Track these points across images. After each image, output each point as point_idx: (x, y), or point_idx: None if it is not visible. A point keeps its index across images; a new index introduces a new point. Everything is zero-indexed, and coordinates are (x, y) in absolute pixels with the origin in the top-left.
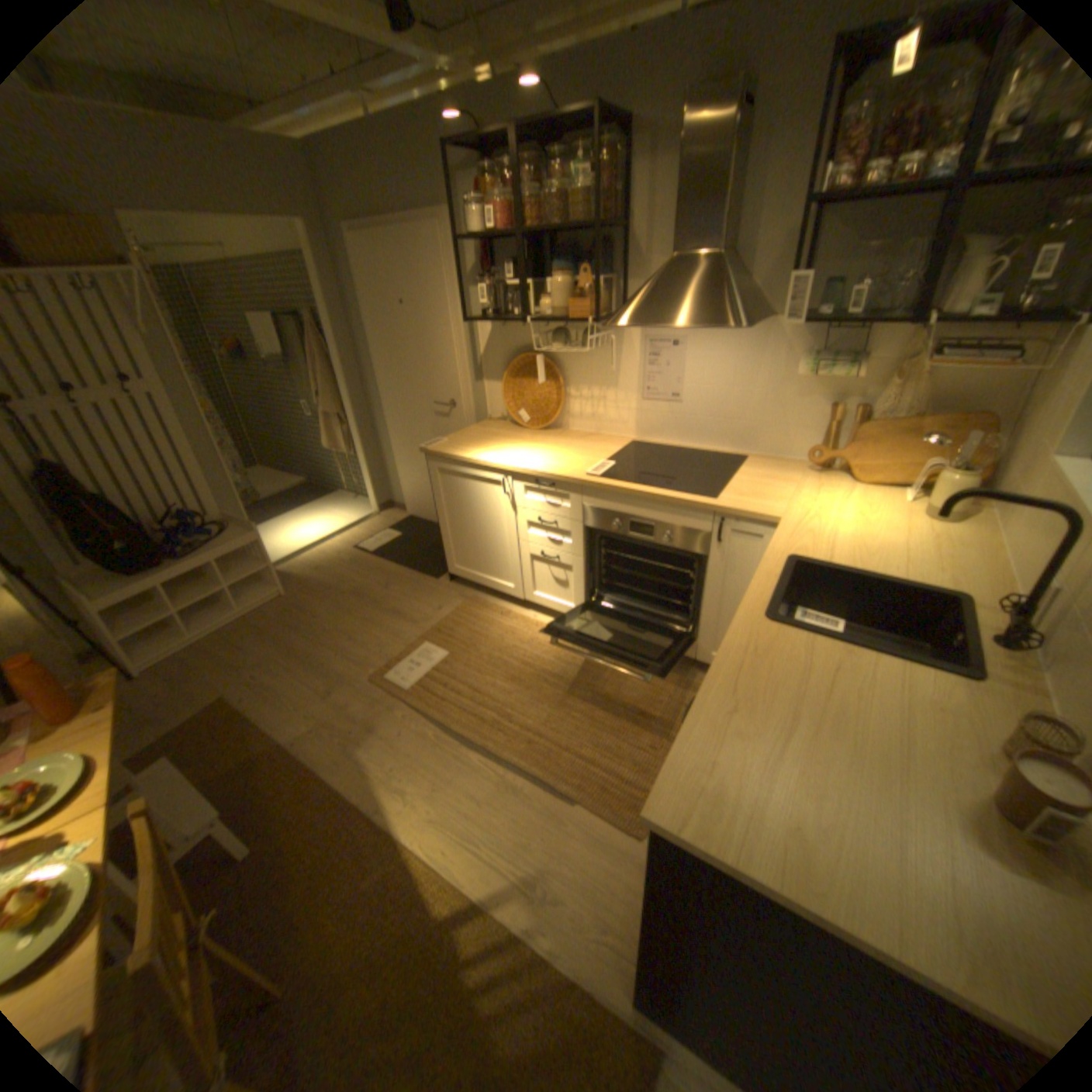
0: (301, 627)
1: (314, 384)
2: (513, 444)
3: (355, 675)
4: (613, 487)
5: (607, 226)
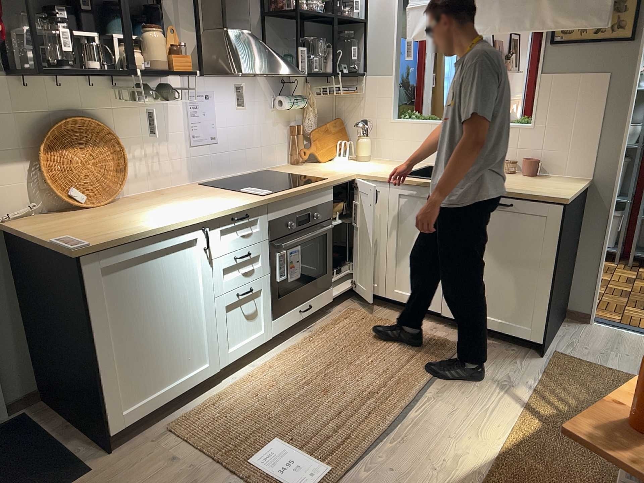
0: None
1: None
2: (139, 213)
3: None
4: (290, 192)
5: None
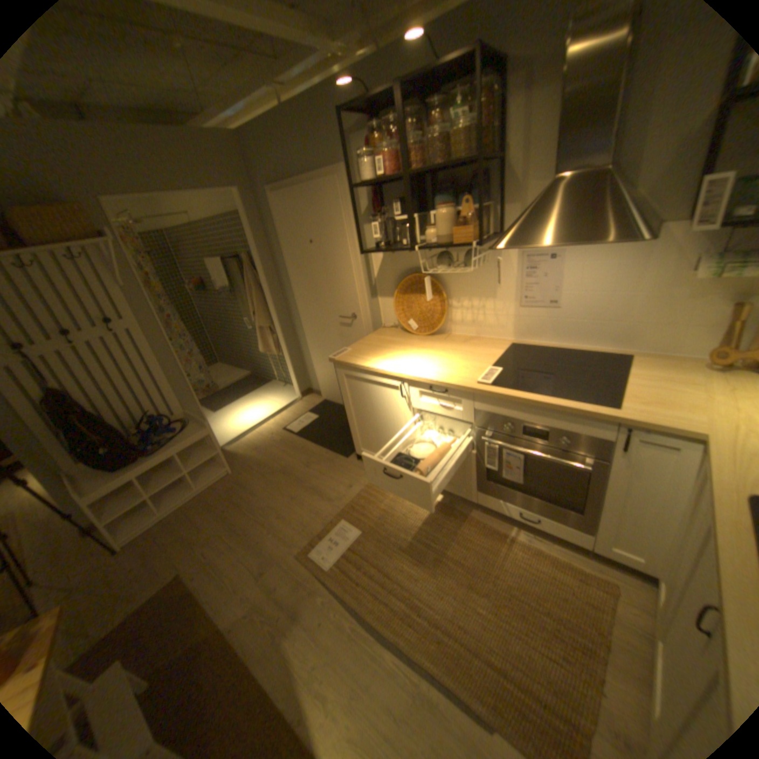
0: (242, 504)
1: (252, 306)
2: (406, 350)
3: (283, 554)
4: (506, 394)
5: (484, 159)
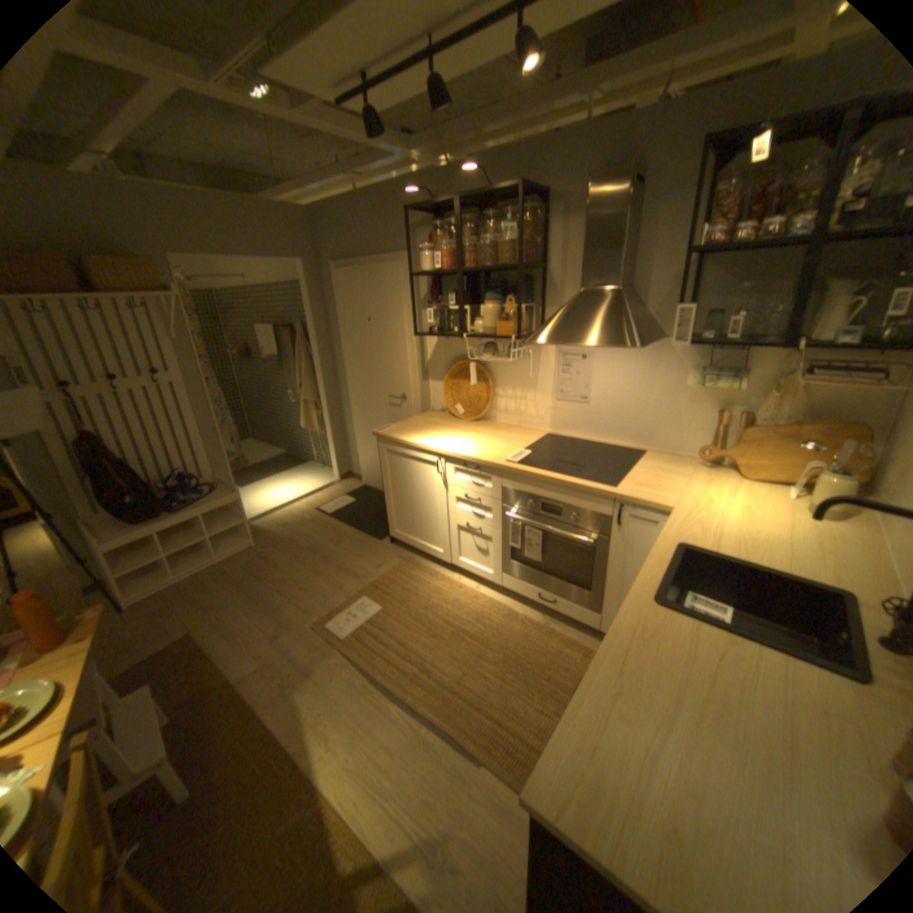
0: (263, 576)
1: (299, 378)
2: (449, 432)
3: (301, 622)
4: (528, 472)
5: (529, 267)
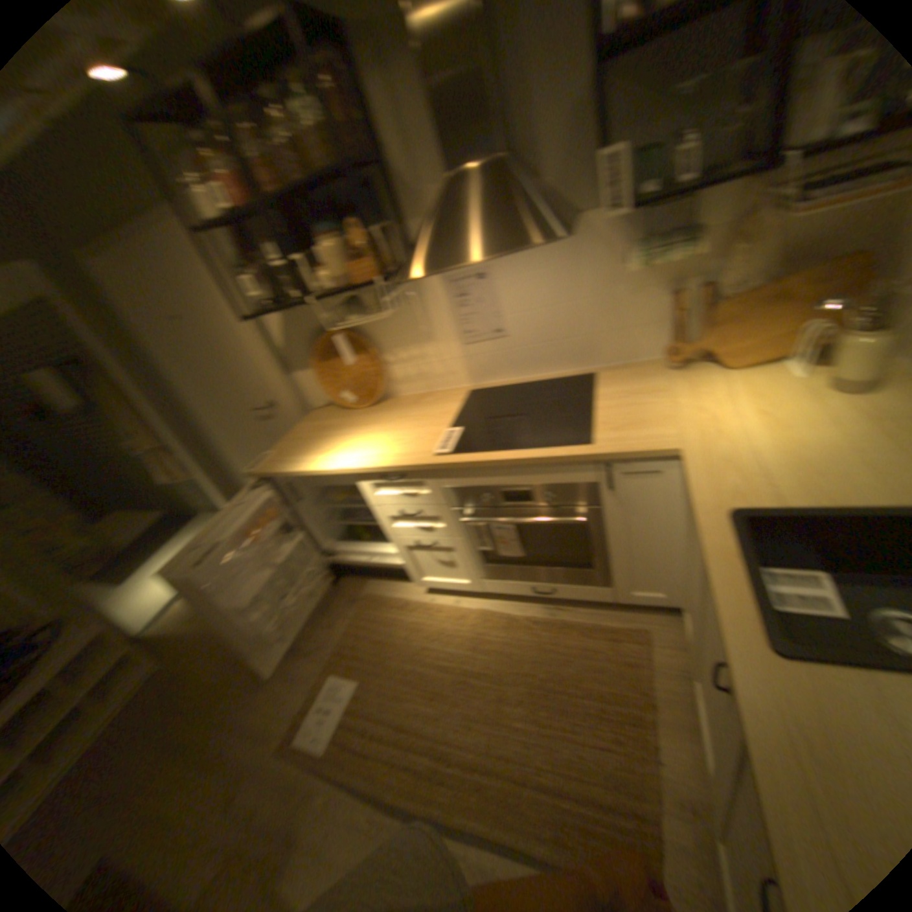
0: (178, 712)
1: (116, 426)
2: (341, 434)
3: (253, 761)
4: (468, 462)
5: (355, 165)
